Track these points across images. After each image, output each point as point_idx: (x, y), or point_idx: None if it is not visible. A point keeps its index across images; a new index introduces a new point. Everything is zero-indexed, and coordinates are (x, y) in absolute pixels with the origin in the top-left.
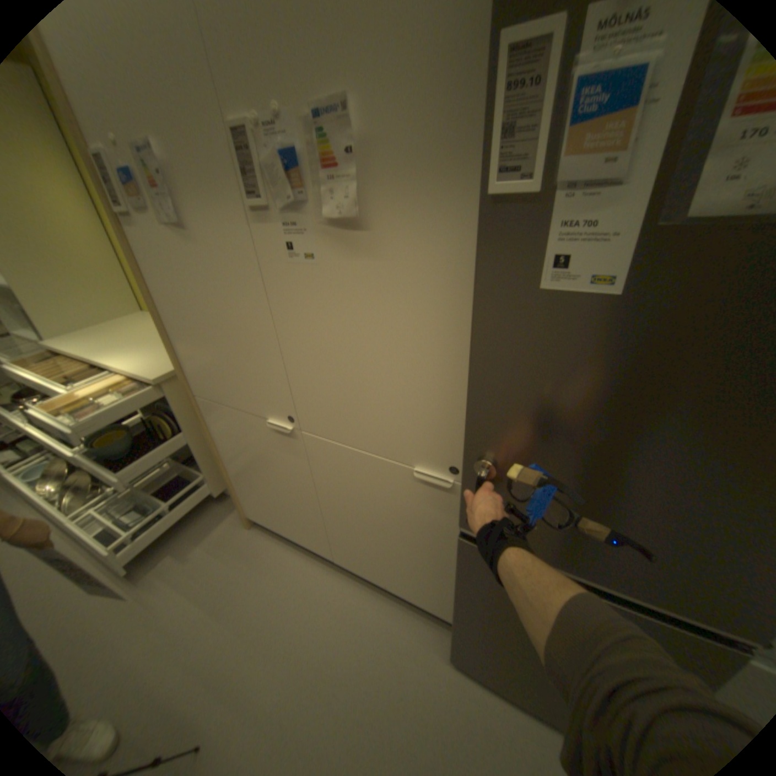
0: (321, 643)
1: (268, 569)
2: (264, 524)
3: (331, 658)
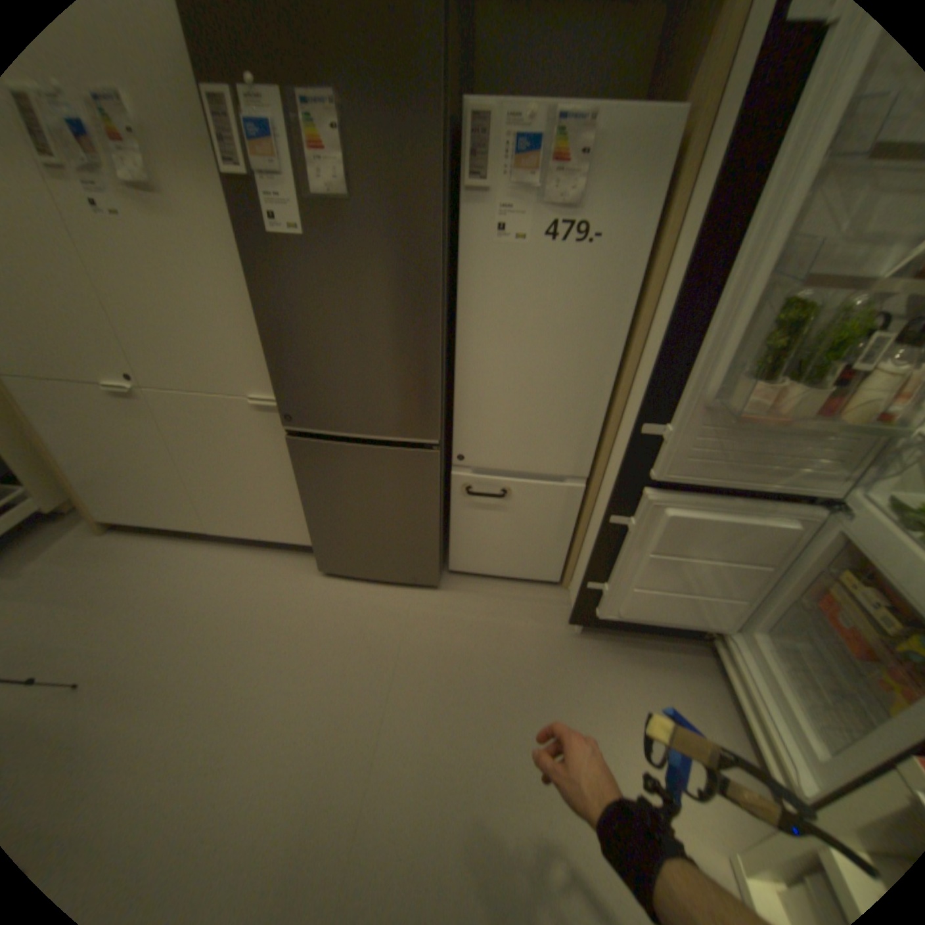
0: (200, 591)
1: (132, 559)
2: (120, 520)
3: (210, 598)
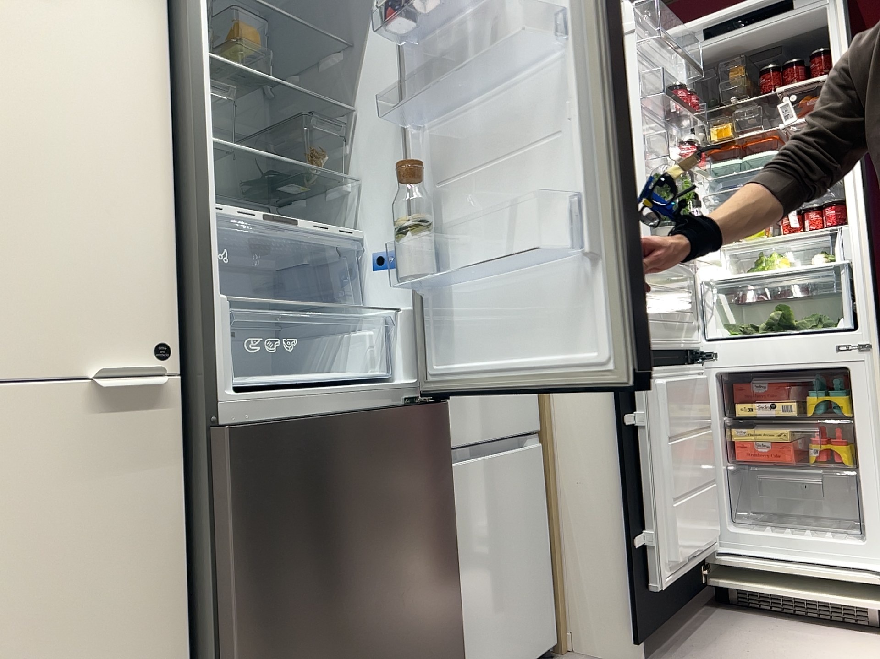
0: None
1: None
2: None
3: None
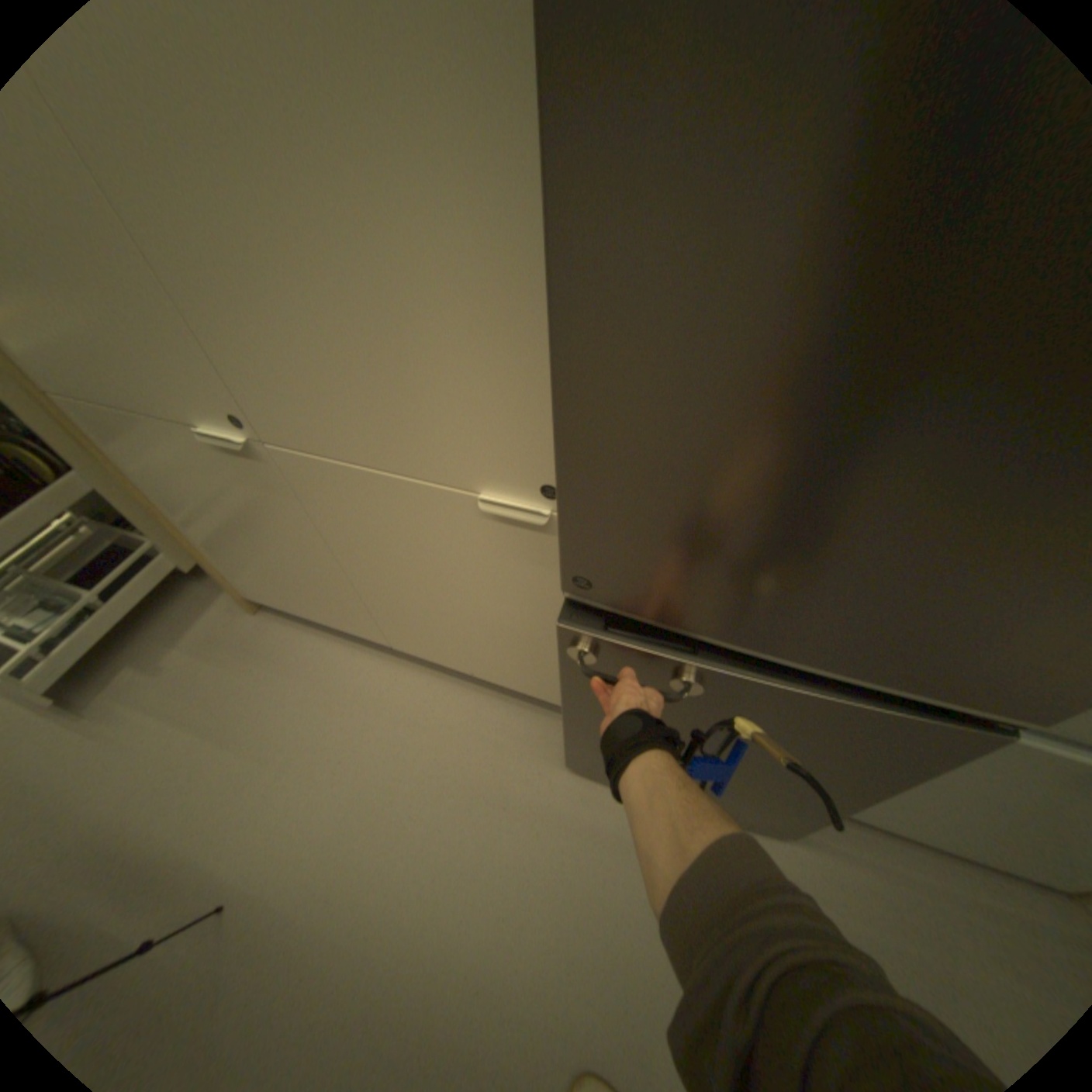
0: (386, 755)
1: (293, 668)
2: (274, 604)
3: (401, 772)
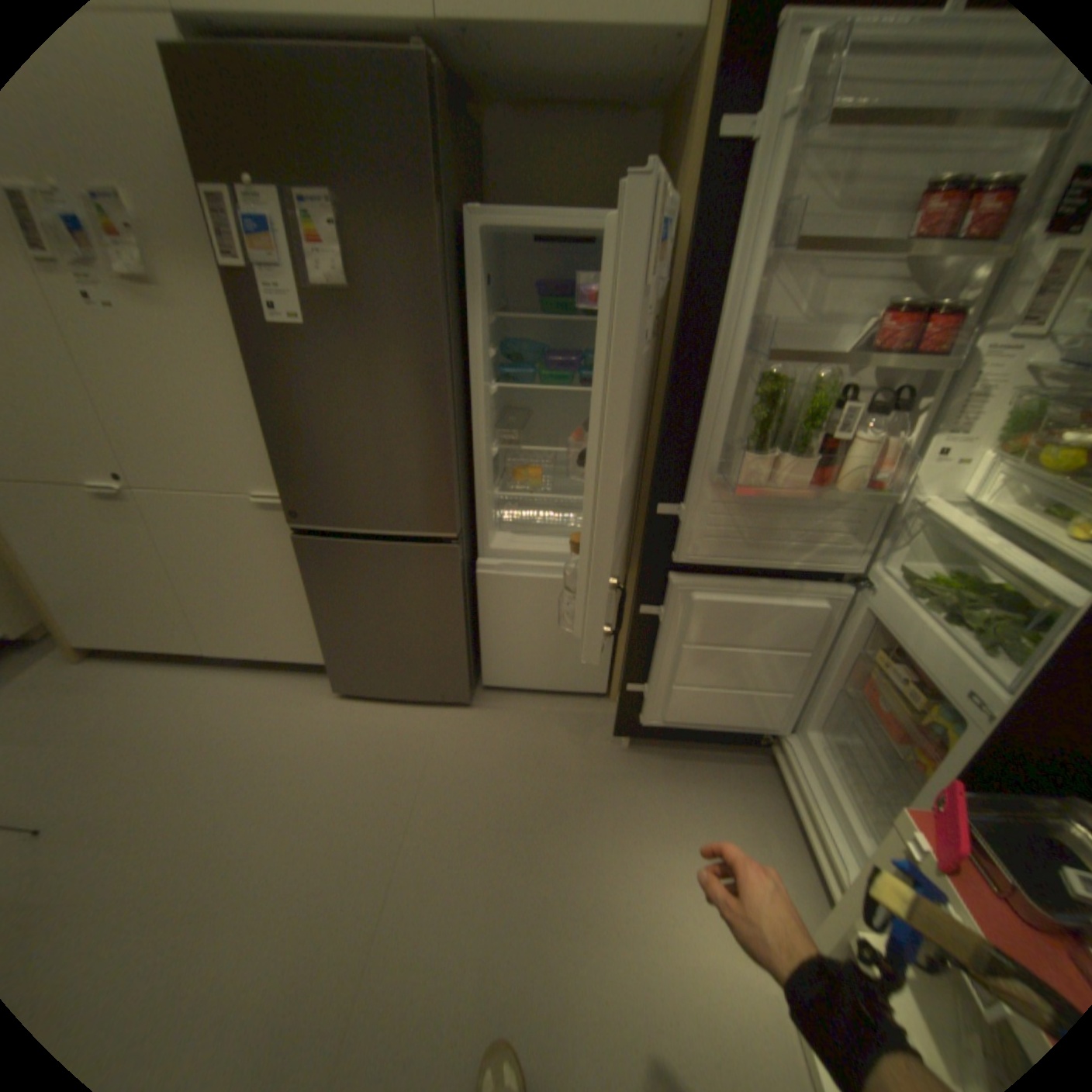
0: (195, 721)
1: (116, 689)
2: (104, 645)
3: (207, 728)
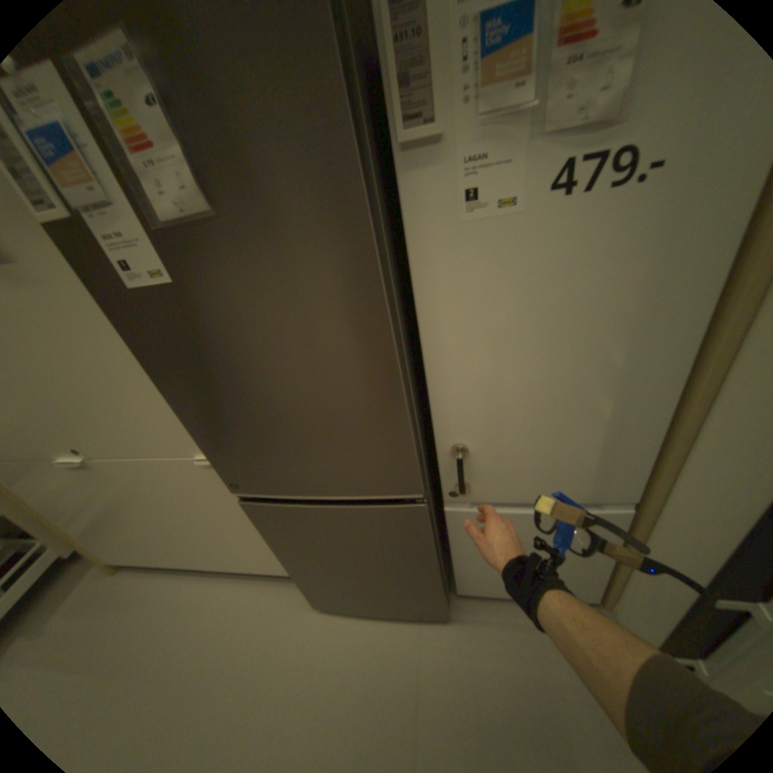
0: (197, 644)
1: (137, 603)
2: (123, 562)
3: (207, 653)
